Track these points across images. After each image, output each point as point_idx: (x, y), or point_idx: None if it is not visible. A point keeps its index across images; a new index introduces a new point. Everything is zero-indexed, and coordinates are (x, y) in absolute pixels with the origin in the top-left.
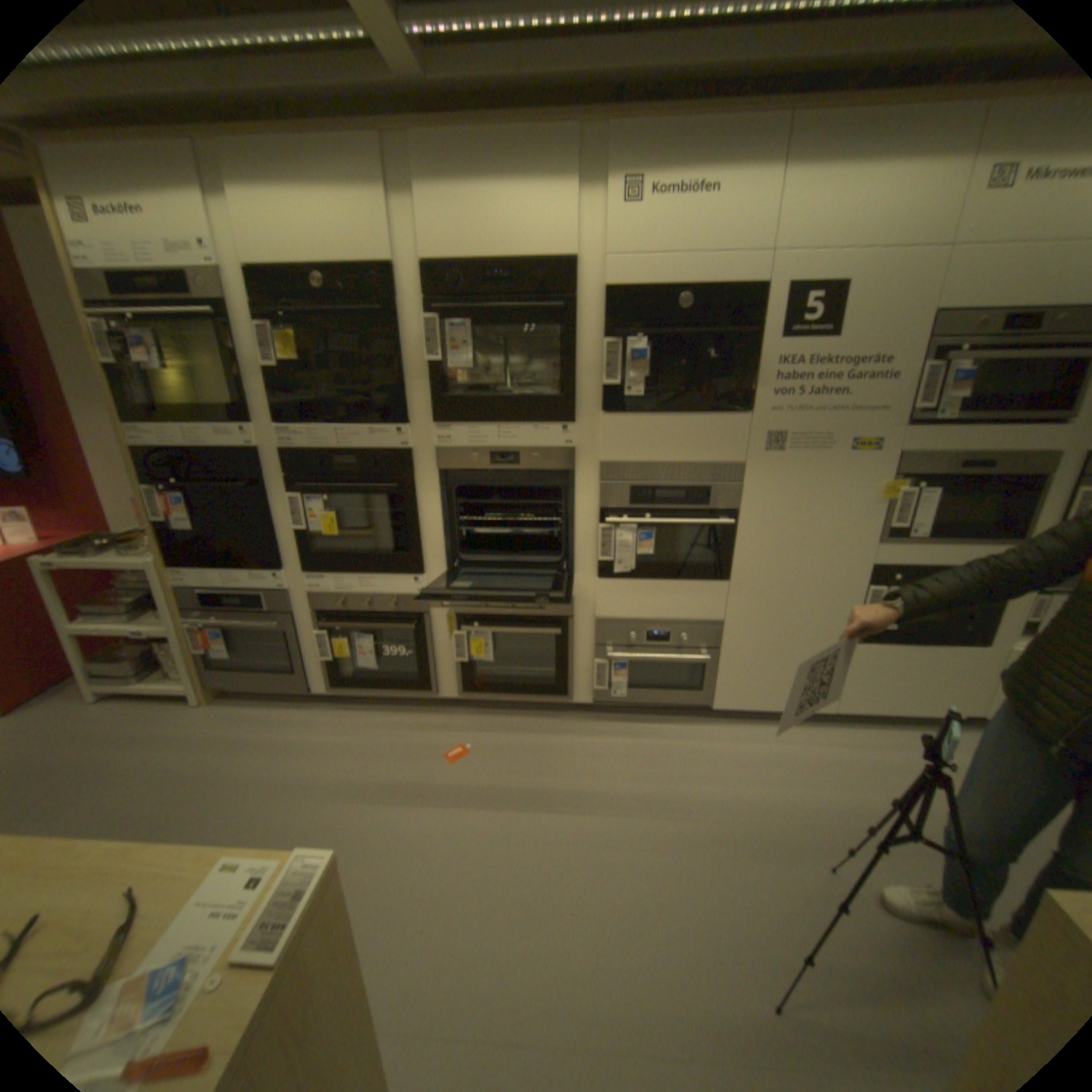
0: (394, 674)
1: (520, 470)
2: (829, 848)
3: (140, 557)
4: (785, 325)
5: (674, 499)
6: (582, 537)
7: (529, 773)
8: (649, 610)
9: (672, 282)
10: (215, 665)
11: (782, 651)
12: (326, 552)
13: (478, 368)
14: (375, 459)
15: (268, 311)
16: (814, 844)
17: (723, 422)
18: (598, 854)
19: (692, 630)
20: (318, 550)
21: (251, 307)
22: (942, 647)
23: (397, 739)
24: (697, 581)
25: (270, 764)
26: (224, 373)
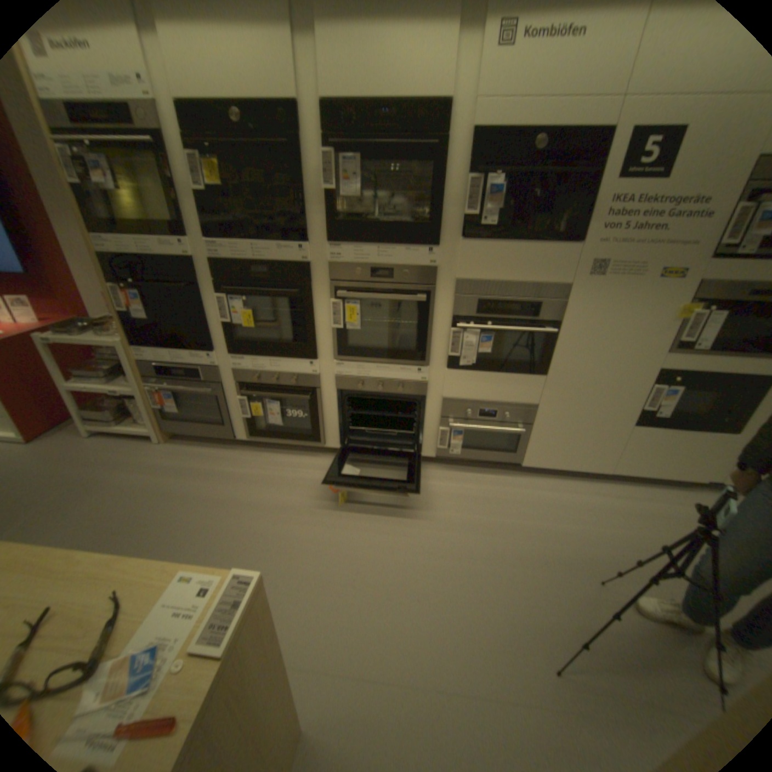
0: (294, 429)
1: (394, 283)
2: (600, 568)
3: (111, 337)
4: (623, 167)
5: (512, 311)
6: (438, 337)
7: (389, 503)
8: (483, 394)
9: (531, 124)
10: (169, 416)
11: (579, 428)
12: (245, 339)
13: (364, 197)
14: (282, 270)
15: (197, 142)
16: (590, 564)
17: (559, 250)
18: (437, 561)
19: (514, 410)
20: (239, 338)
21: (183, 137)
22: (702, 432)
23: (296, 474)
24: (522, 375)
25: (210, 486)
26: (164, 194)
